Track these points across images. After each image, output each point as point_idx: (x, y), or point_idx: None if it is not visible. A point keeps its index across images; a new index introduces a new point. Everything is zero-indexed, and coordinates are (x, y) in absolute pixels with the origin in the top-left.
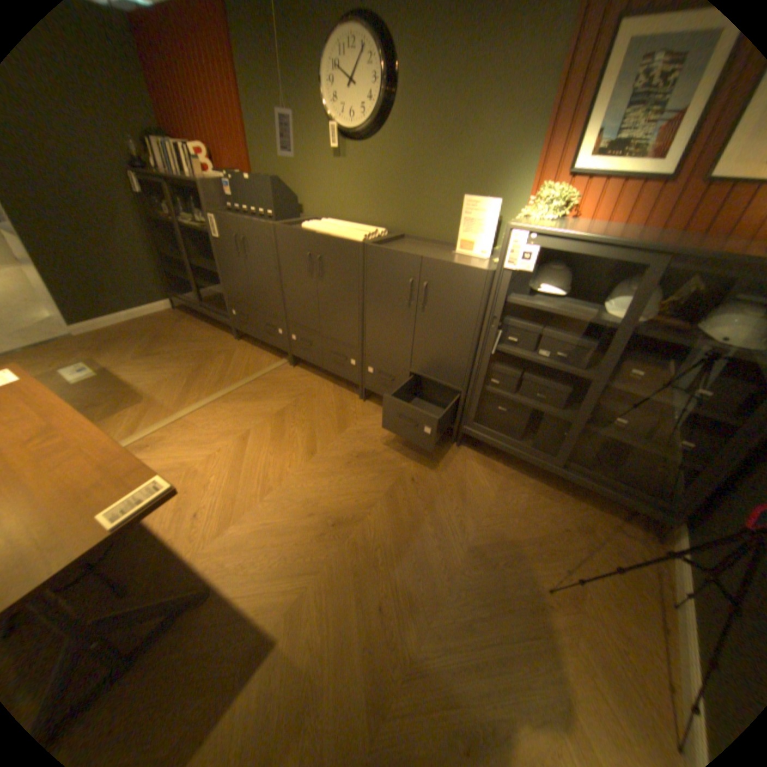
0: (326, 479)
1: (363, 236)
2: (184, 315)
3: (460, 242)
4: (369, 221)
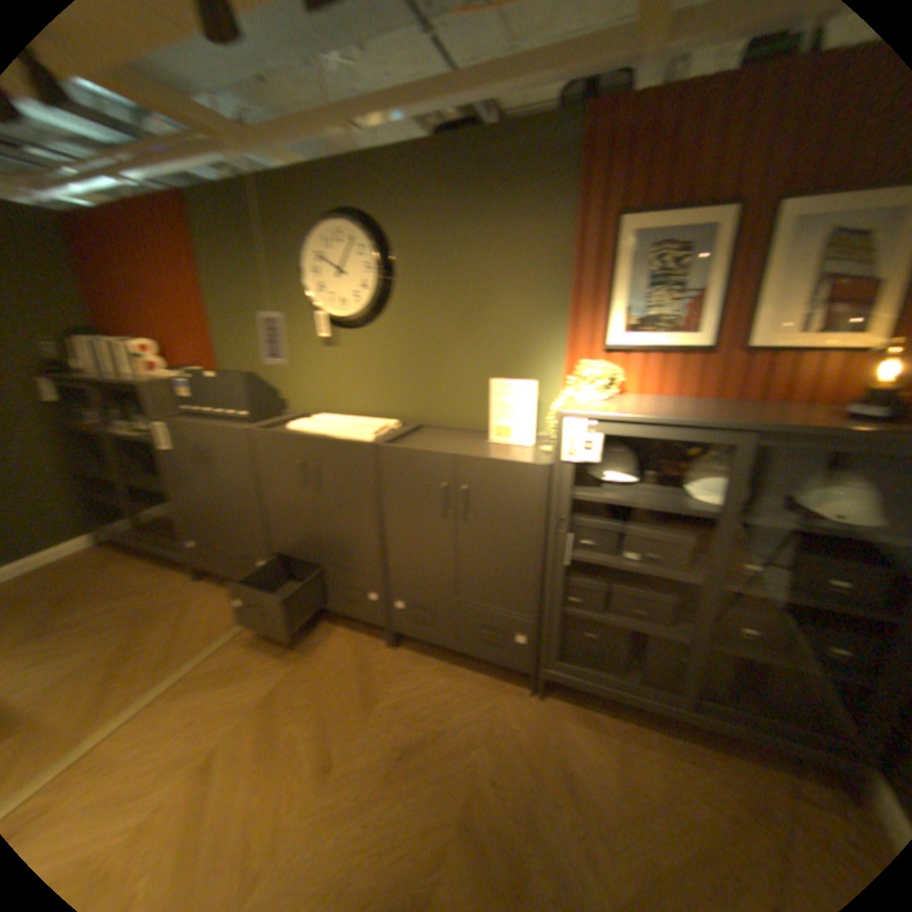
0: (353, 821)
1: (369, 432)
2: (107, 555)
3: (492, 428)
4: (372, 412)
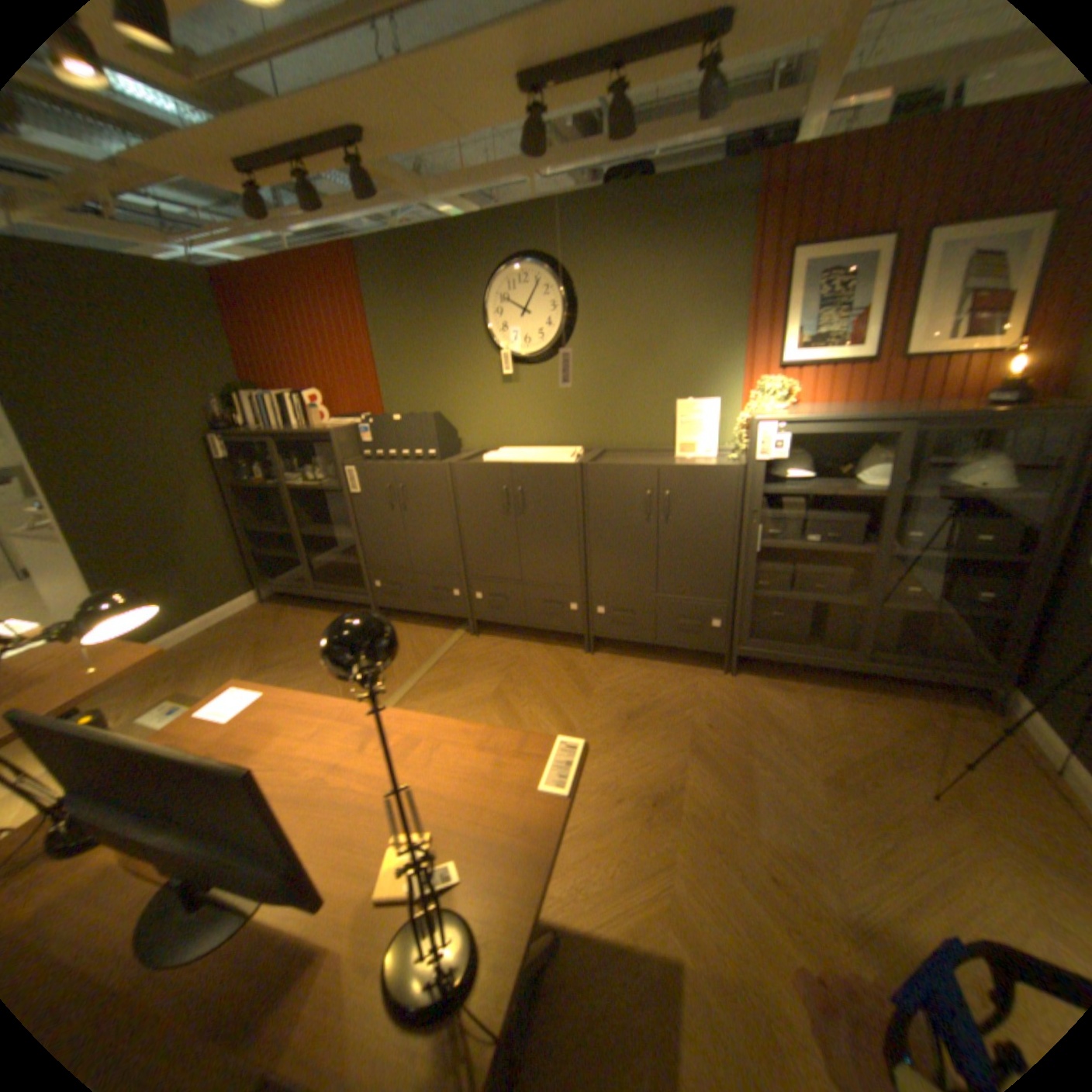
0: (609, 754)
1: (568, 457)
2: (283, 607)
3: (680, 445)
4: (554, 442)
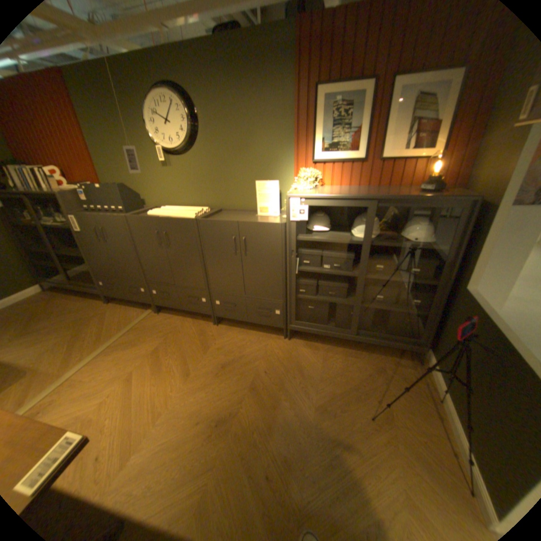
0: (202, 391)
1: (194, 214)
2: (55, 294)
3: (259, 208)
4: (195, 203)
